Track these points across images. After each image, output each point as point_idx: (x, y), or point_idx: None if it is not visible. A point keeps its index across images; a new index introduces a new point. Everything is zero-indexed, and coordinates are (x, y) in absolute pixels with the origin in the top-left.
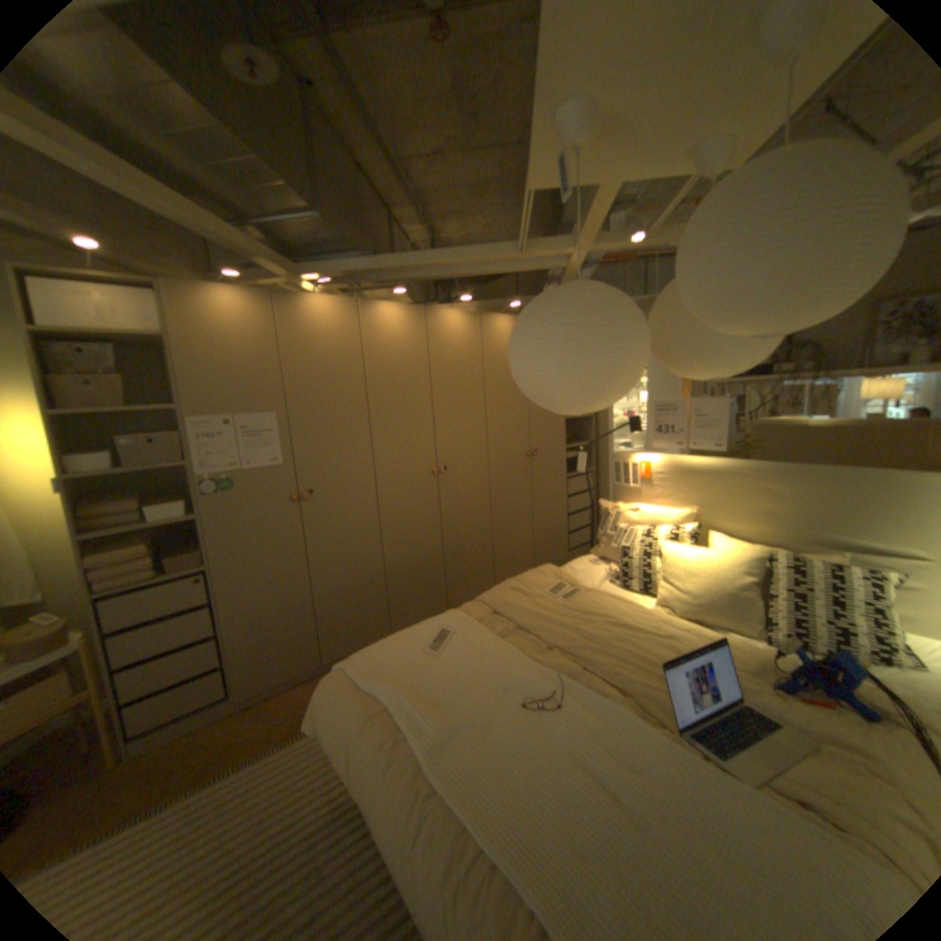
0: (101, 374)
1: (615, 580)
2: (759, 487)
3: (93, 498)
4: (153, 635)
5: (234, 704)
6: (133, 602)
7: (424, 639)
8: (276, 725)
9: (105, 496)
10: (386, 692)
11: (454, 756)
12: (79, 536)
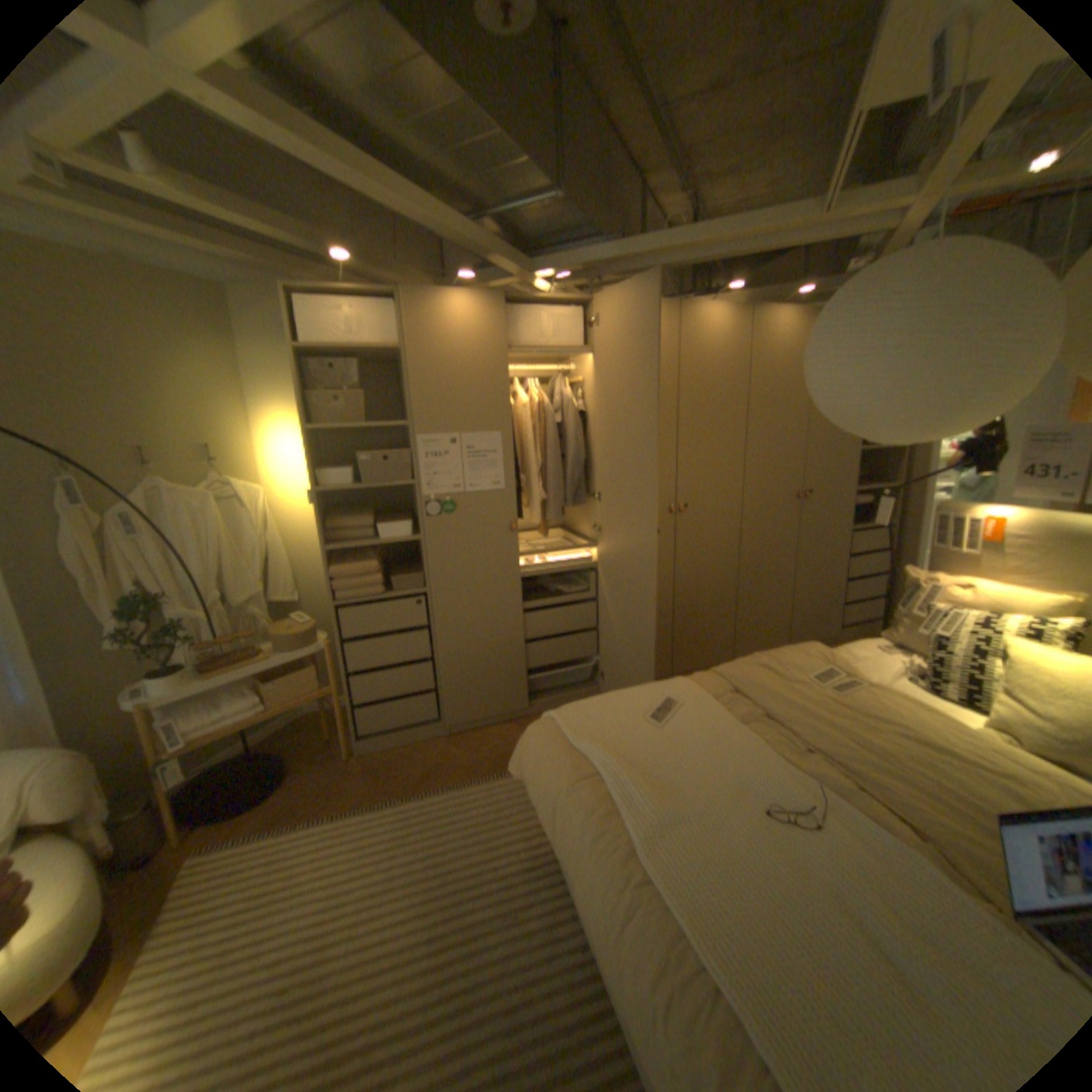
0: (348, 389)
1: (919, 680)
2: None
3: (338, 511)
4: (381, 647)
5: (446, 727)
6: (366, 613)
7: (646, 706)
8: (482, 757)
9: (347, 509)
10: (600, 756)
11: (677, 850)
12: (327, 546)
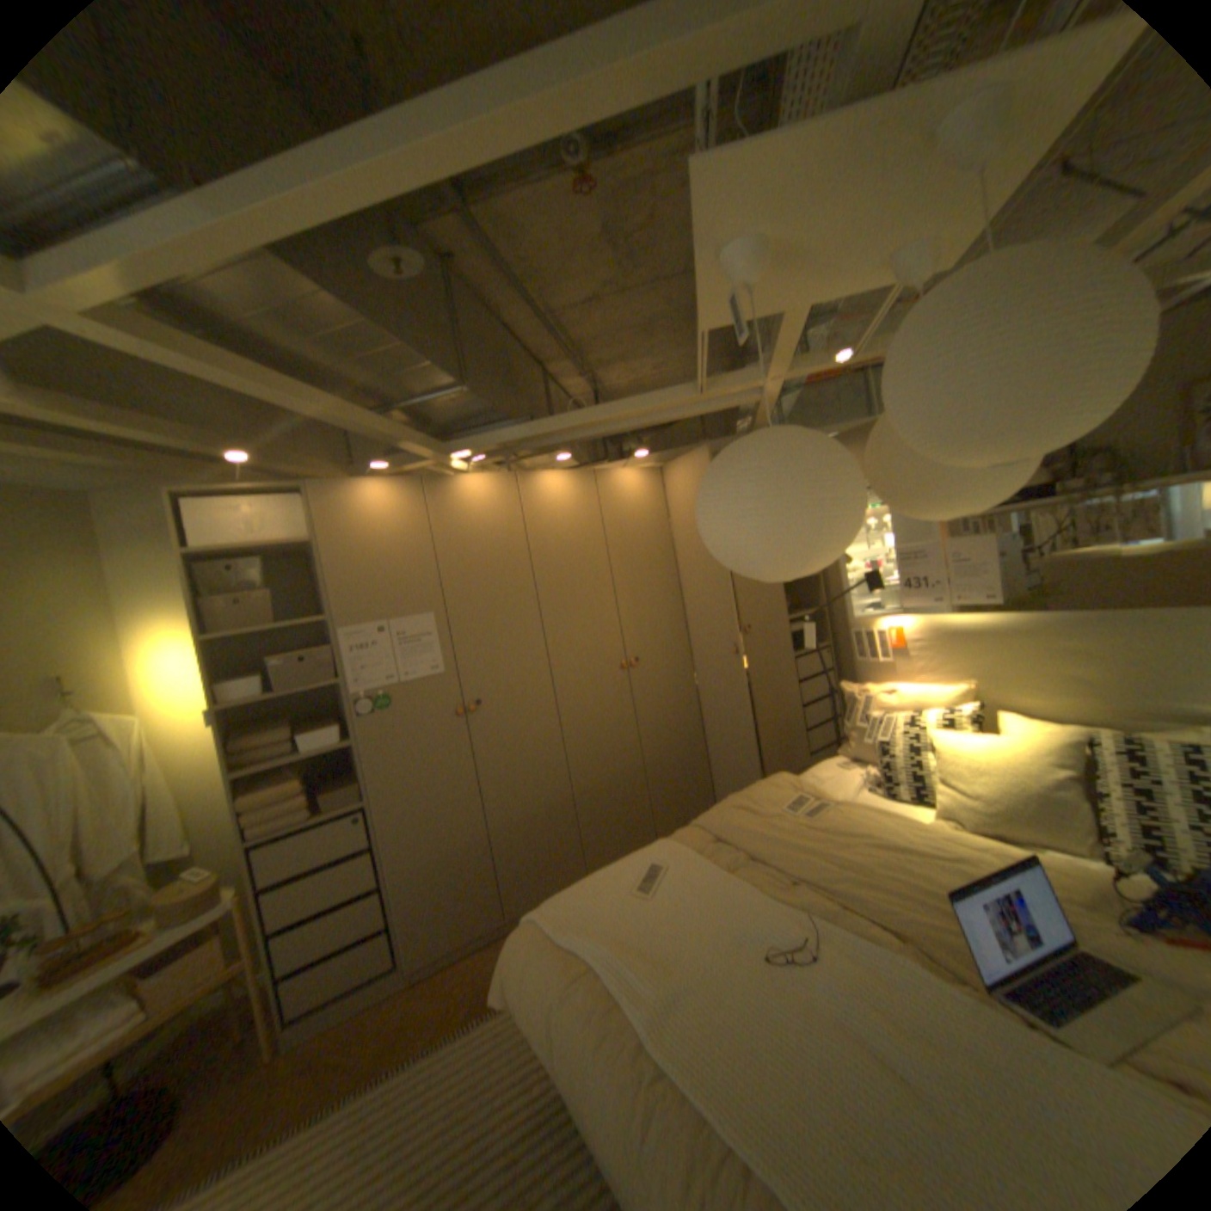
0: (250, 590)
1: (876, 788)
2: (1057, 647)
3: (243, 731)
4: (311, 889)
5: (404, 977)
6: (288, 850)
7: (631, 879)
8: (455, 1003)
9: (254, 726)
10: (590, 949)
11: (684, 1027)
12: (230, 775)
